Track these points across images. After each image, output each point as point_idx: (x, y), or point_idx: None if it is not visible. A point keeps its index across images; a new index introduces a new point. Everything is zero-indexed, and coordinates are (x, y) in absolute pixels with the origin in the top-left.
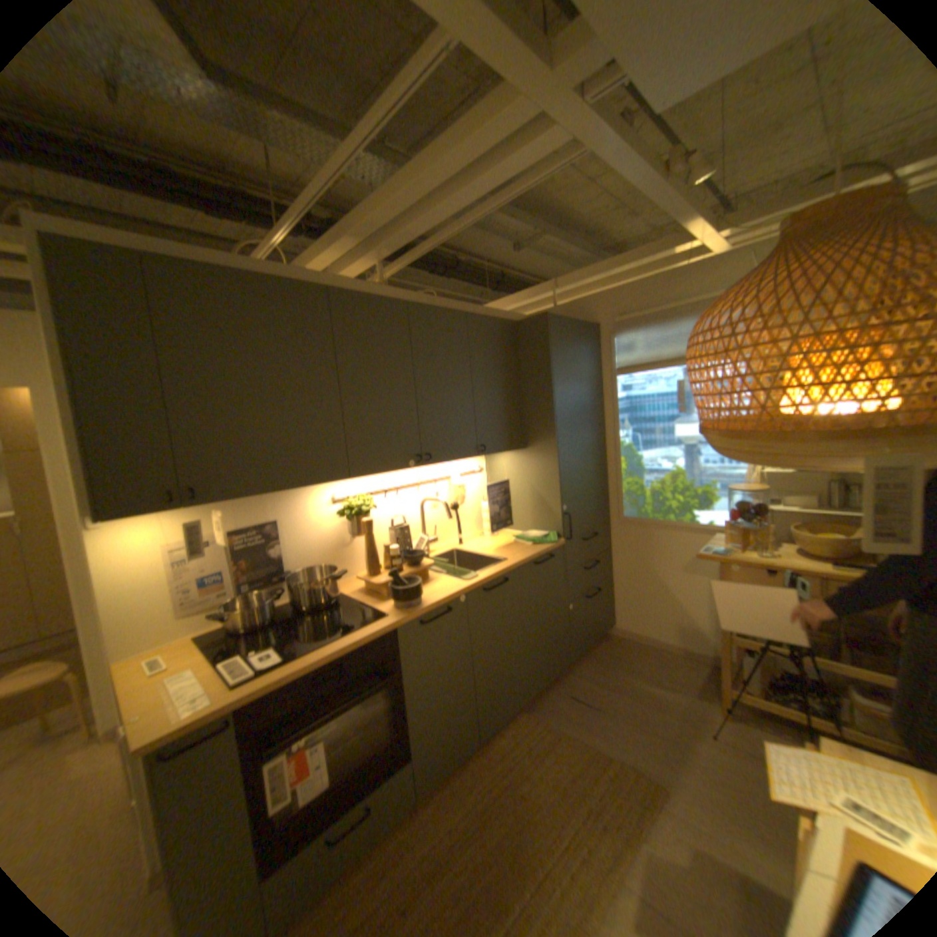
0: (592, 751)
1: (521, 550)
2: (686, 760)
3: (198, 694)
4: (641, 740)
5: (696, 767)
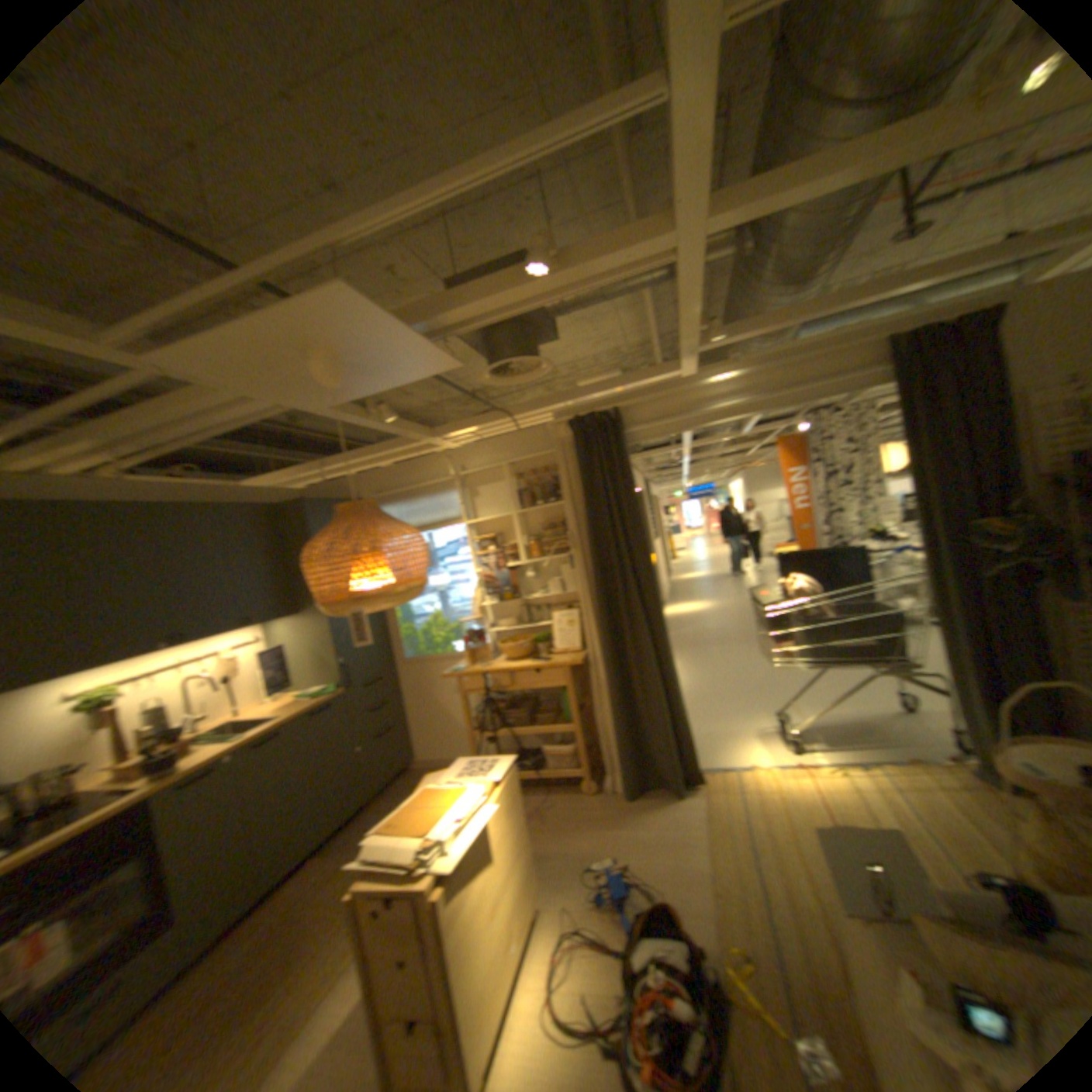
0: None
1: (300, 707)
2: None
3: None
4: None
5: None
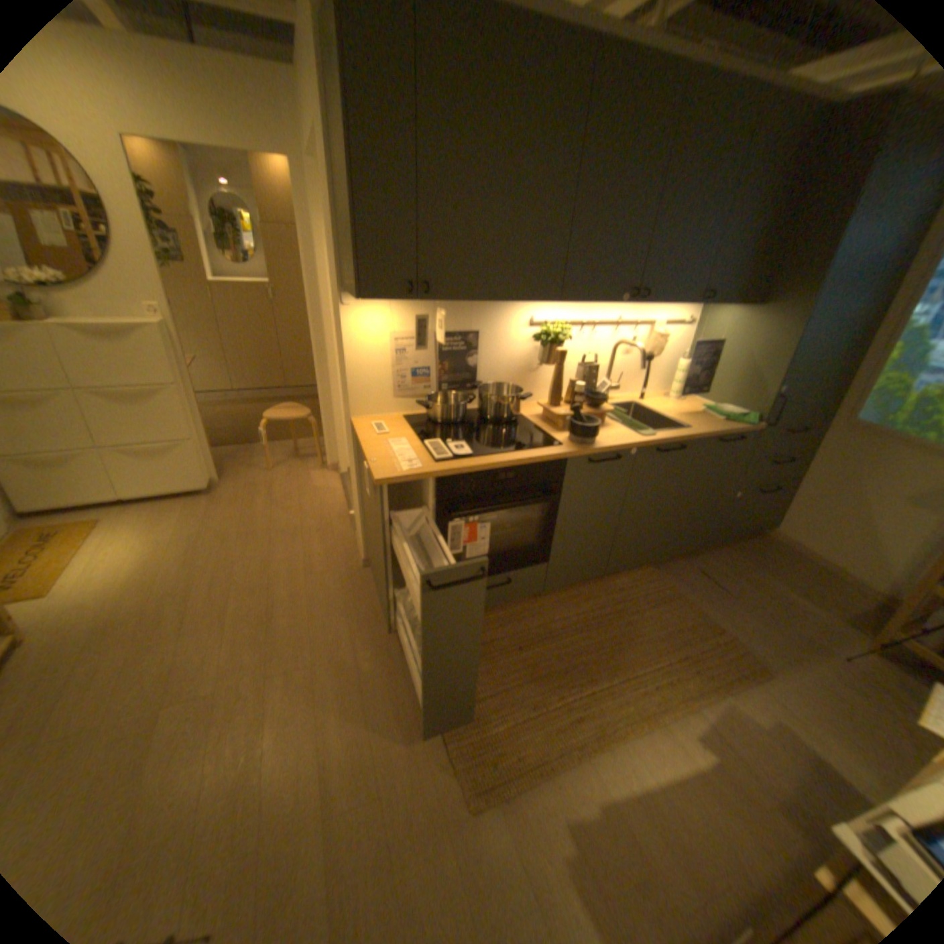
0: (708, 619)
1: (709, 423)
2: (805, 663)
3: (412, 459)
4: (763, 631)
5: (814, 673)
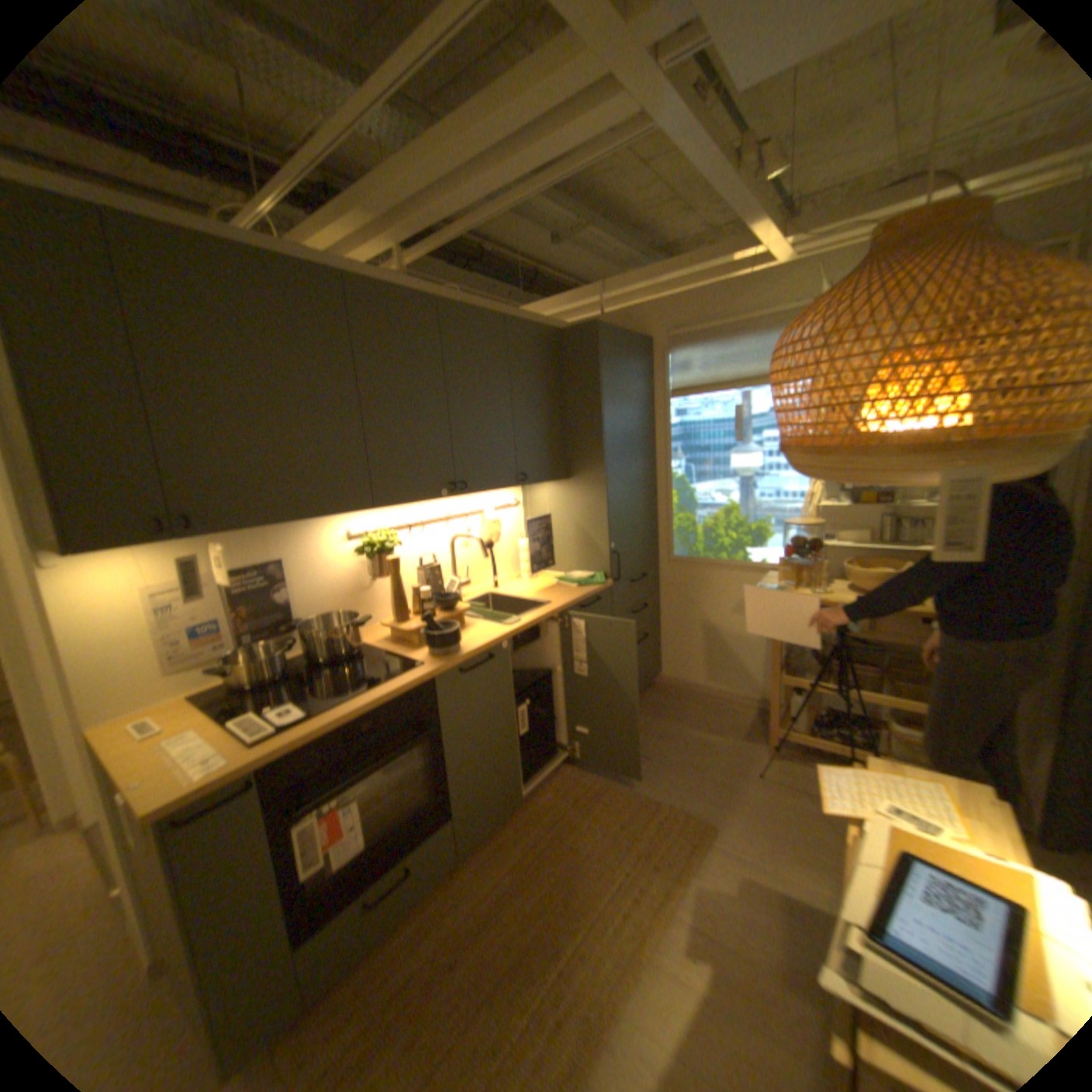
0: (641, 799)
1: (565, 593)
2: (734, 800)
3: (209, 758)
4: (690, 784)
5: (744, 805)
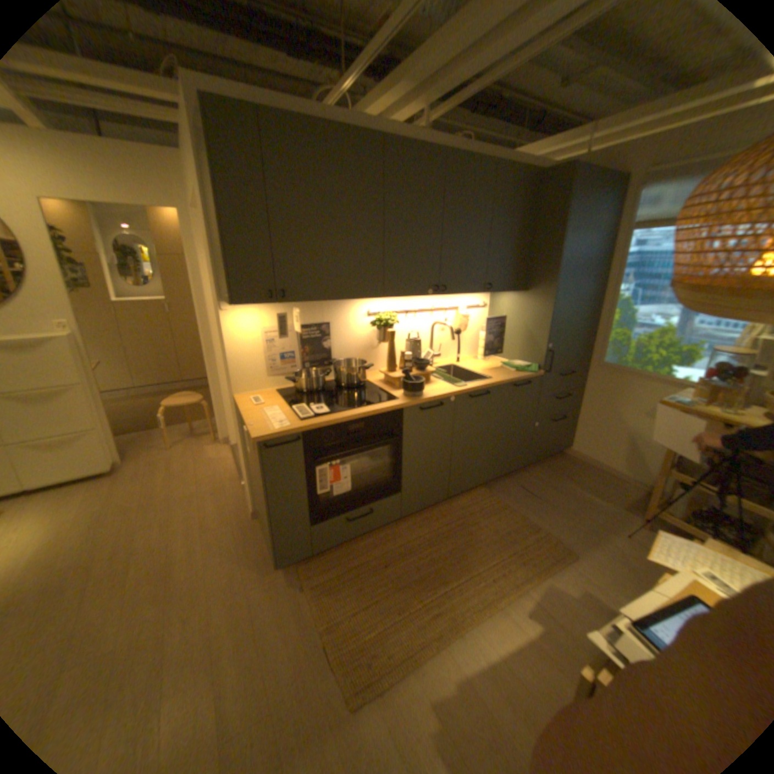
0: (529, 522)
1: (505, 374)
2: (601, 544)
3: (283, 420)
4: (569, 525)
5: (608, 550)
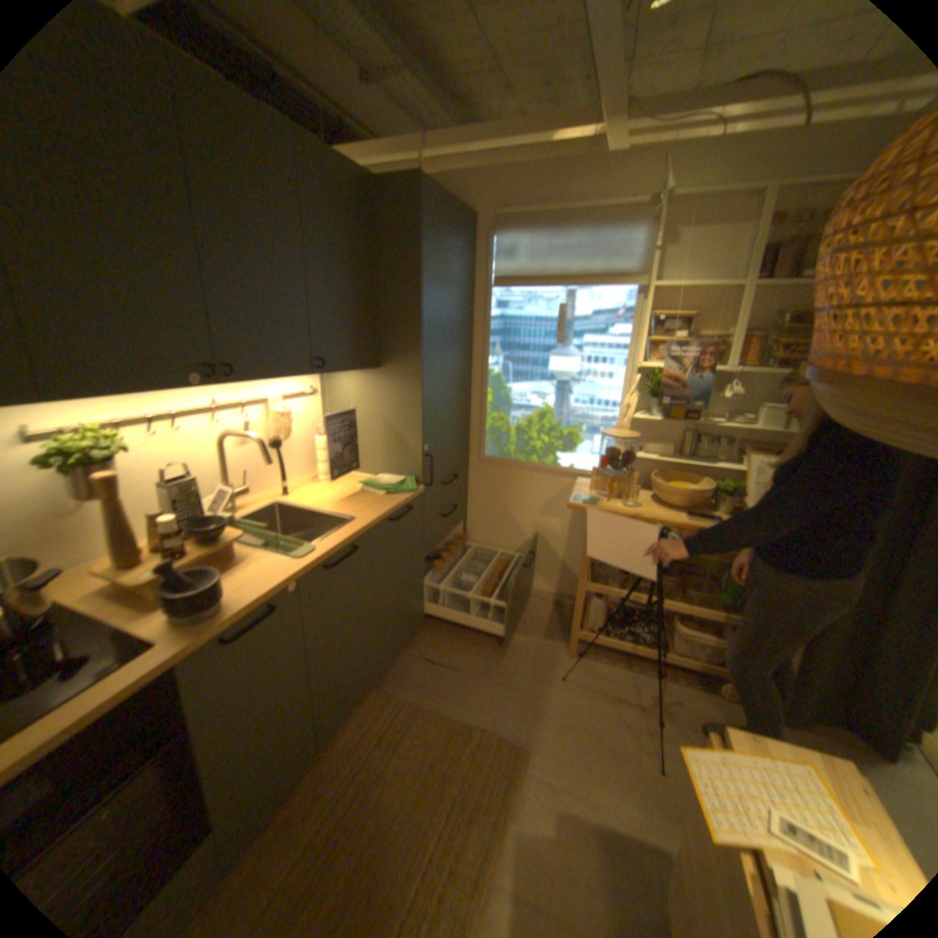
0: (451, 722)
1: (373, 503)
2: (541, 709)
3: None
4: (498, 696)
5: (551, 715)
